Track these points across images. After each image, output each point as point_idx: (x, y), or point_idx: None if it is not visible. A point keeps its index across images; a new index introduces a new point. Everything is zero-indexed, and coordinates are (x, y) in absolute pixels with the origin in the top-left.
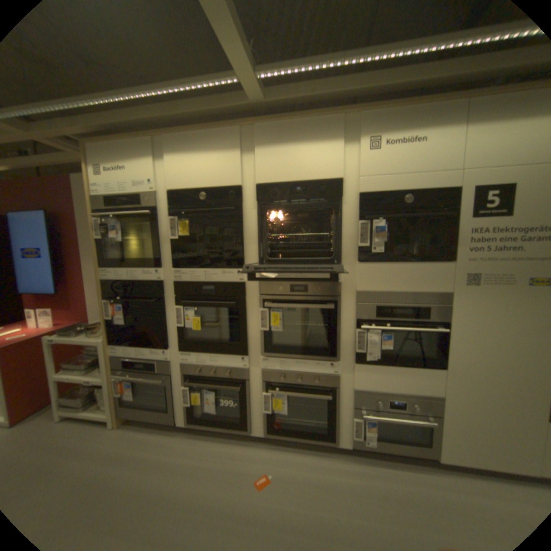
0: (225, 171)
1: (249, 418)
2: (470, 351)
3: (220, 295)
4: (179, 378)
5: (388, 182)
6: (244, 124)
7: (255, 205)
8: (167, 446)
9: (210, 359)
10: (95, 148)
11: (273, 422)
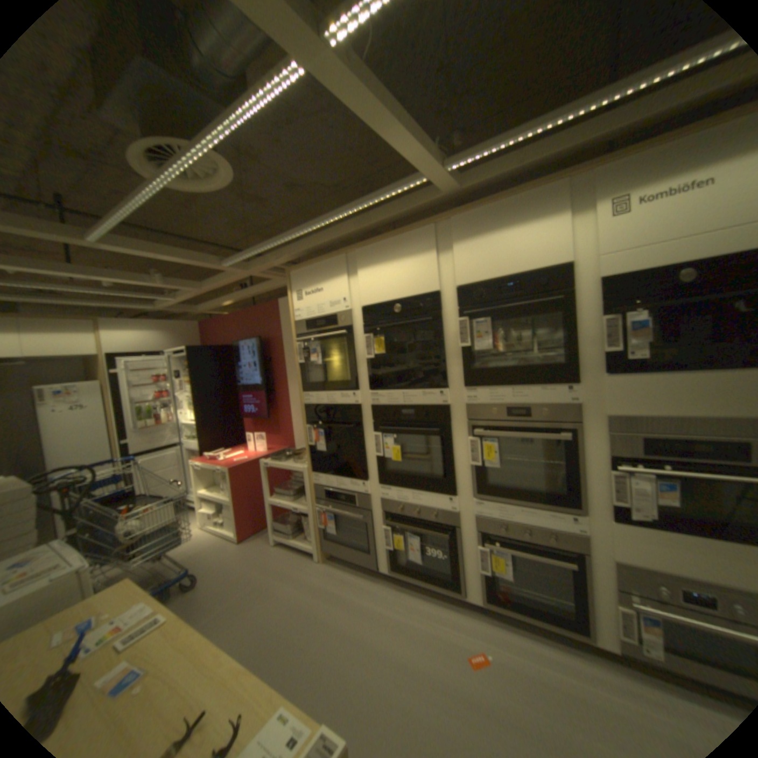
0: (418, 277)
1: (462, 578)
2: None
3: (421, 421)
4: (380, 516)
5: (647, 255)
6: (437, 220)
7: (455, 312)
8: (369, 593)
9: (413, 497)
10: (296, 275)
11: (495, 589)
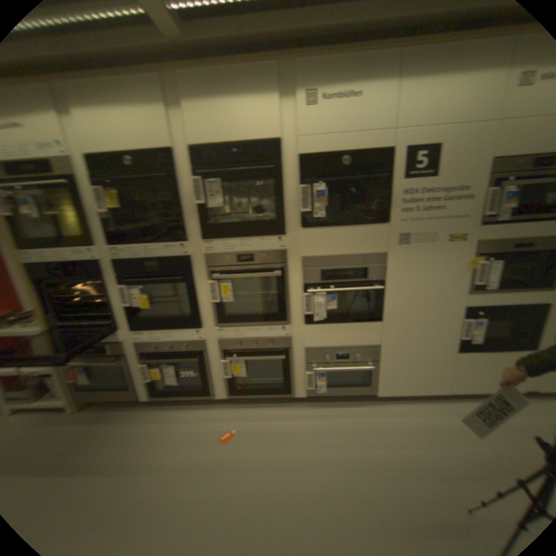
0: (146, 129)
1: (209, 385)
2: (400, 303)
3: (163, 271)
4: (132, 358)
5: (325, 142)
6: (161, 69)
7: (187, 170)
8: (129, 422)
9: (162, 336)
10: None
11: (232, 385)
